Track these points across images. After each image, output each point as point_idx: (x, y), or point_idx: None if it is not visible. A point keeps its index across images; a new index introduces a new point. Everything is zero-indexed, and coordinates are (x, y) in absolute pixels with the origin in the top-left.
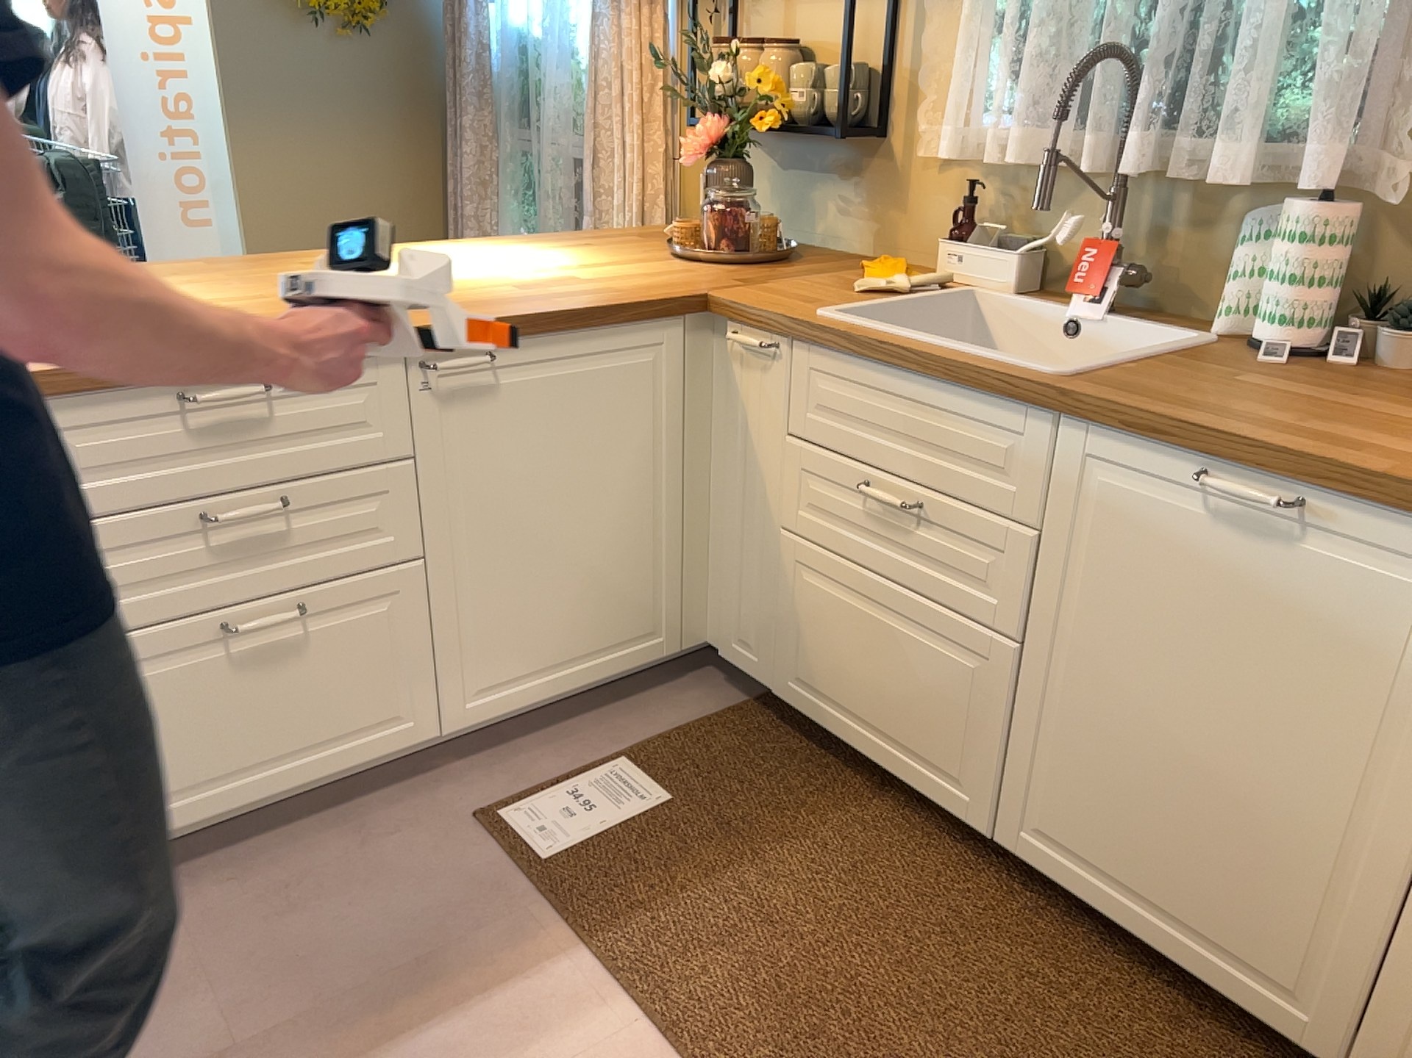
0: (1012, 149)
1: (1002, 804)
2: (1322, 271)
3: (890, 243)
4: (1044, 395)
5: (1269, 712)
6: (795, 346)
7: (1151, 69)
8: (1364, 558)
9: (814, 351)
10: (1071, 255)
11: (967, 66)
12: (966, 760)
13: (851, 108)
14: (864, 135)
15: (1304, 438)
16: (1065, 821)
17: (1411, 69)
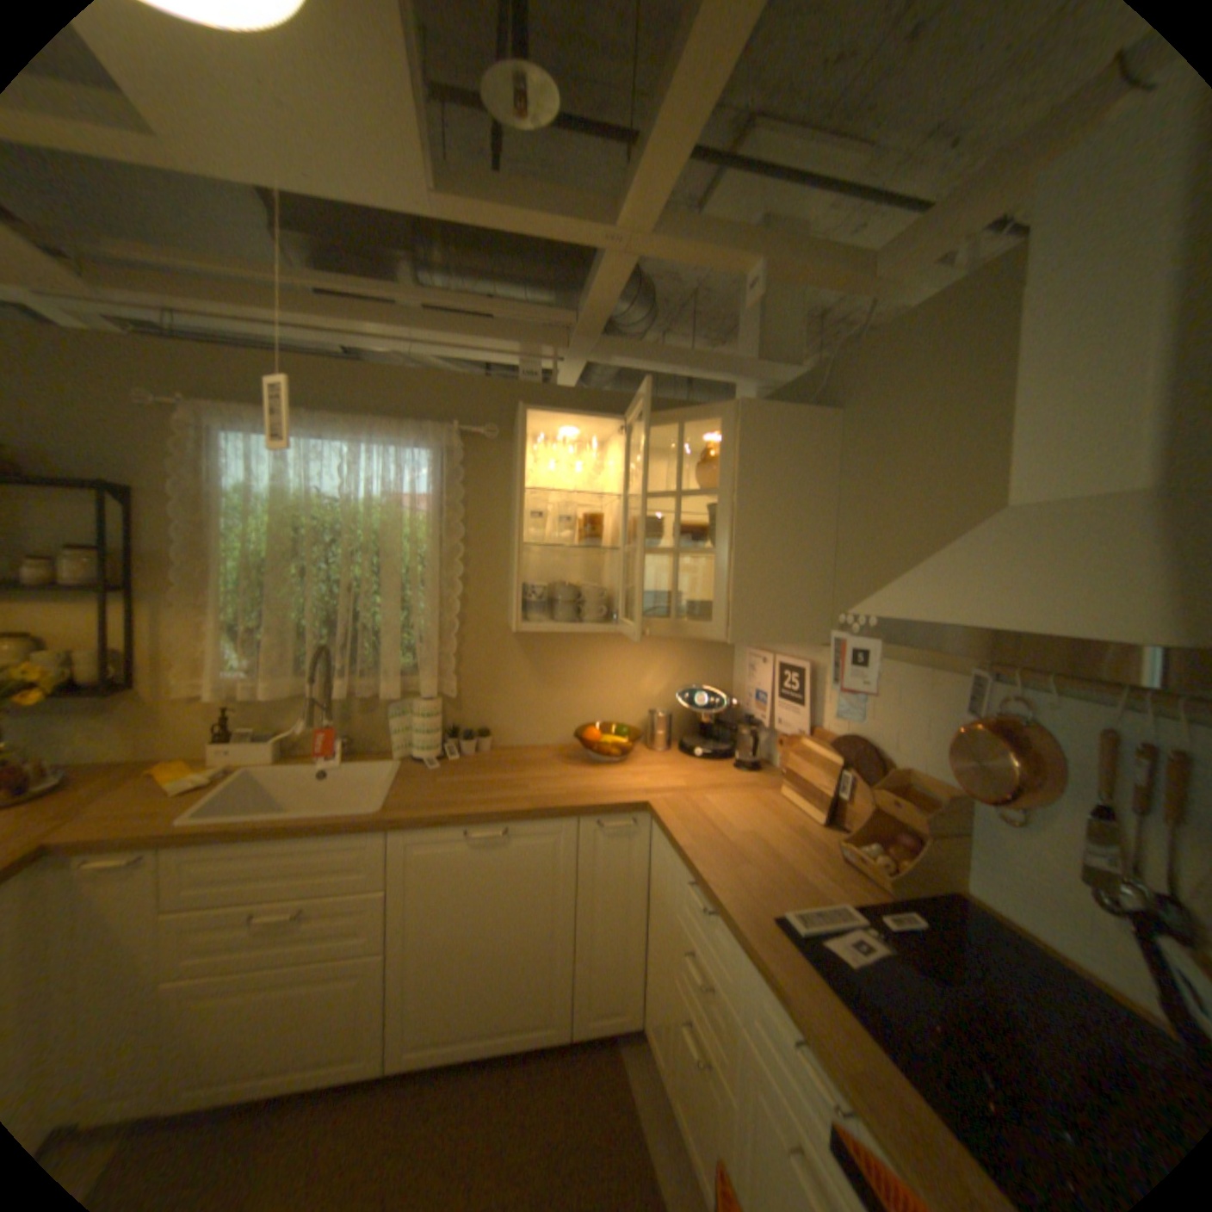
0: (255, 688)
1: (385, 1049)
2: (438, 724)
3: (150, 749)
4: (379, 824)
5: (512, 915)
6: (163, 852)
7: (333, 648)
8: (532, 840)
9: (184, 850)
10: (298, 734)
11: (206, 645)
12: (358, 1041)
13: (107, 674)
14: (113, 686)
15: (494, 803)
16: (427, 1030)
17: (445, 646)
